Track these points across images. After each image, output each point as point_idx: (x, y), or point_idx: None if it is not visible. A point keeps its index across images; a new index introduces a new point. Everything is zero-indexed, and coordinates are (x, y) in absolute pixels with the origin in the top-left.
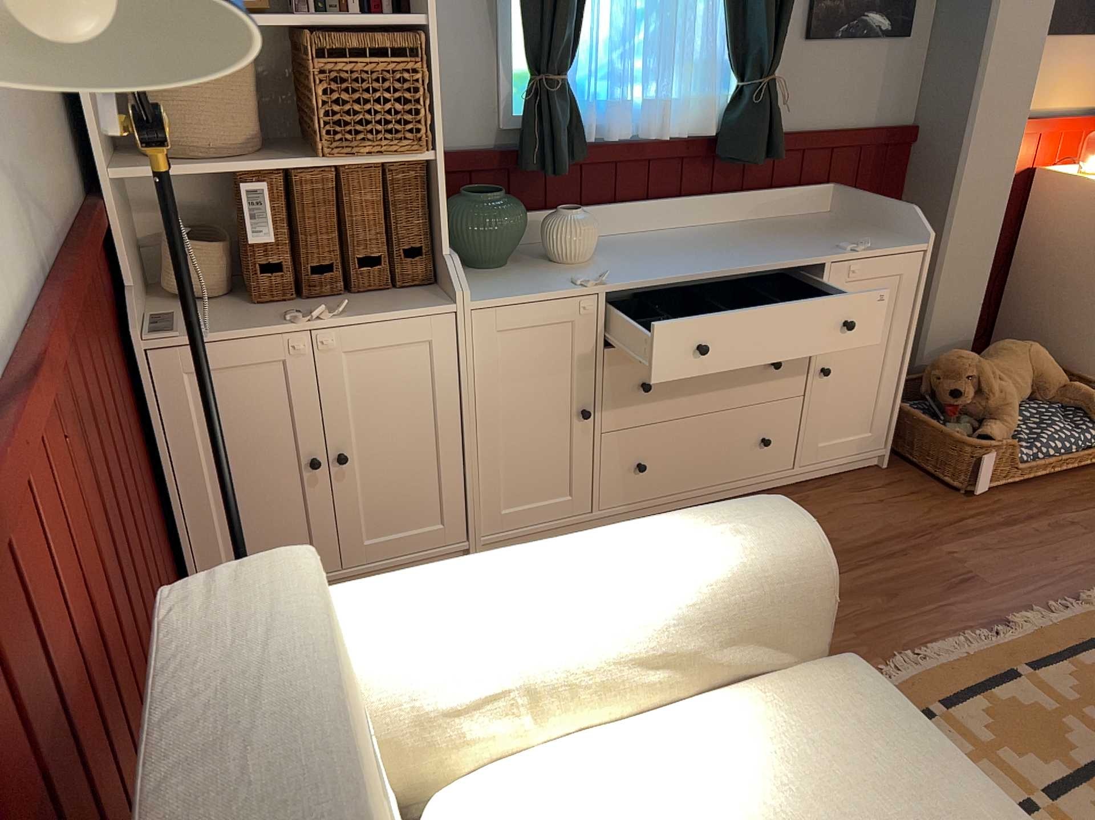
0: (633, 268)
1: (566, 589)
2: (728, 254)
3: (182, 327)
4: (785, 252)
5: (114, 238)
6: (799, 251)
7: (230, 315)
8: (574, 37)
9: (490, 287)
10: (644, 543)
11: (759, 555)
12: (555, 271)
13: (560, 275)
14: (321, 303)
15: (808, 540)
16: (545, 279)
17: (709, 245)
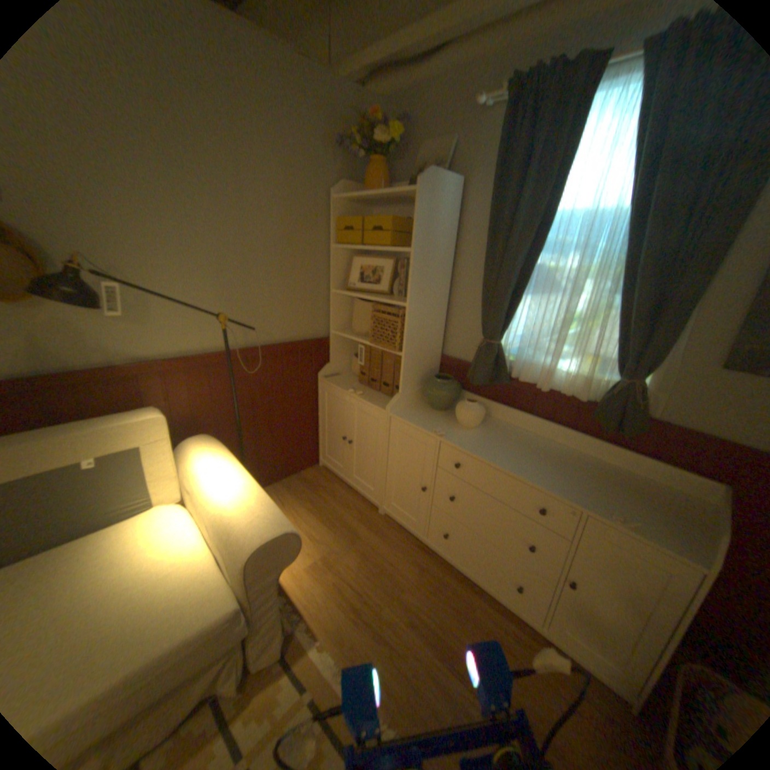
0: (474, 441)
1: (216, 486)
2: (535, 467)
3: (333, 379)
4: (568, 488)
5: (330, 348)
6: (581, 494)
7: (348, 382)
8: (501, 324)
9: (411, 413)
10: (243, 497)
11: (240, 532)
12: (446, 423)
13: (442, 425)
14: (369, 391)
15: (253, 547)
16: (433, 422)
17: (543, 458)
